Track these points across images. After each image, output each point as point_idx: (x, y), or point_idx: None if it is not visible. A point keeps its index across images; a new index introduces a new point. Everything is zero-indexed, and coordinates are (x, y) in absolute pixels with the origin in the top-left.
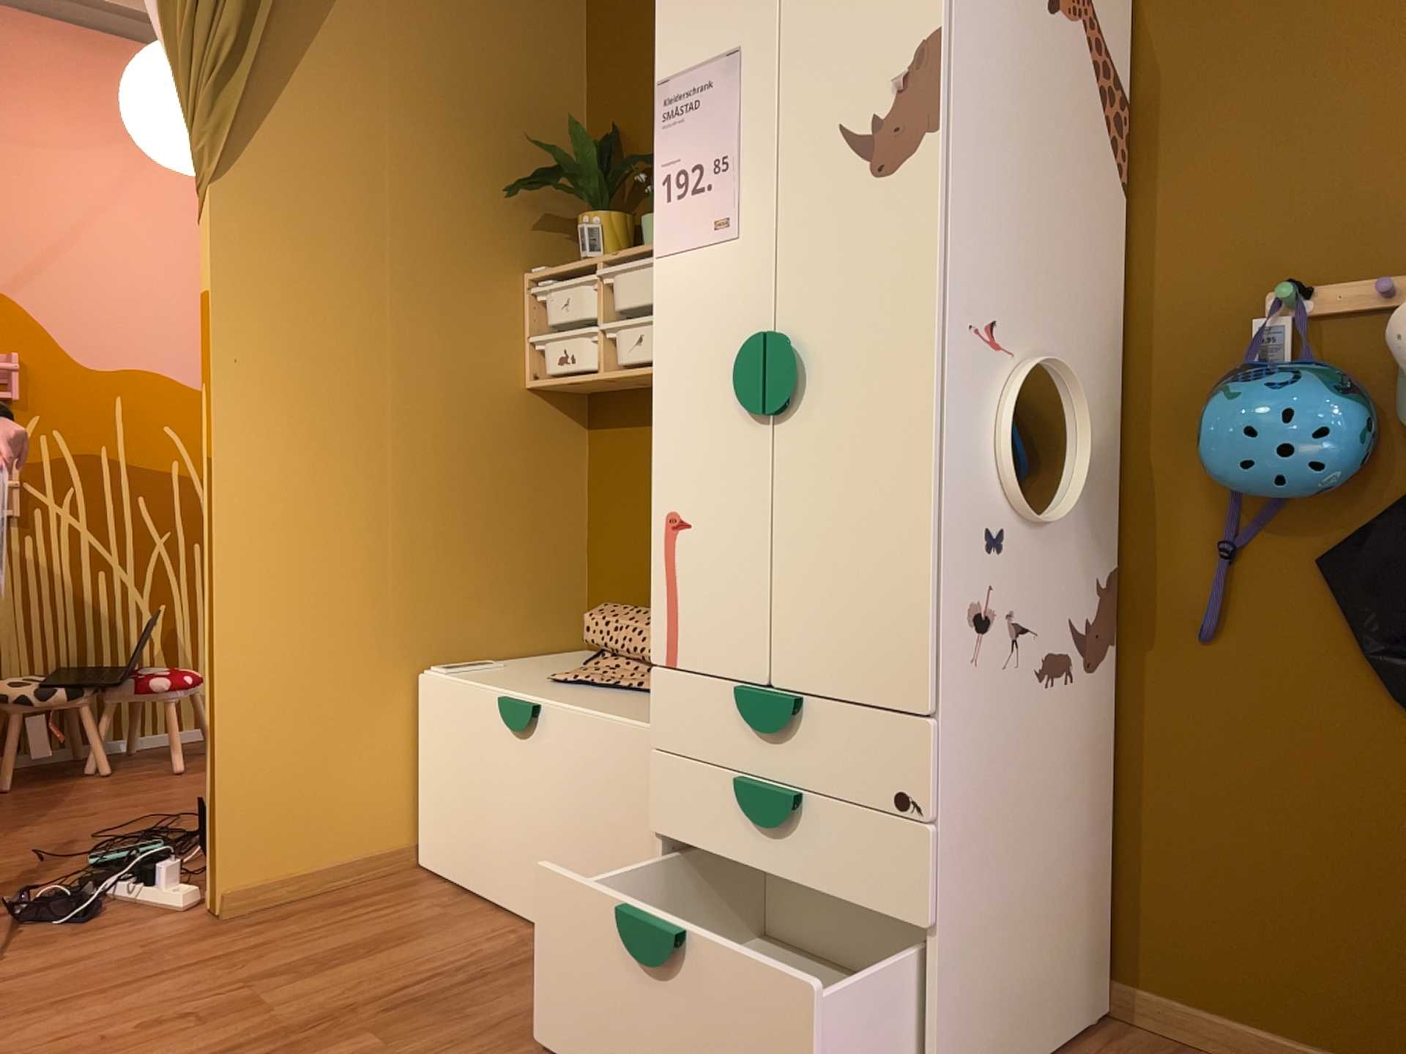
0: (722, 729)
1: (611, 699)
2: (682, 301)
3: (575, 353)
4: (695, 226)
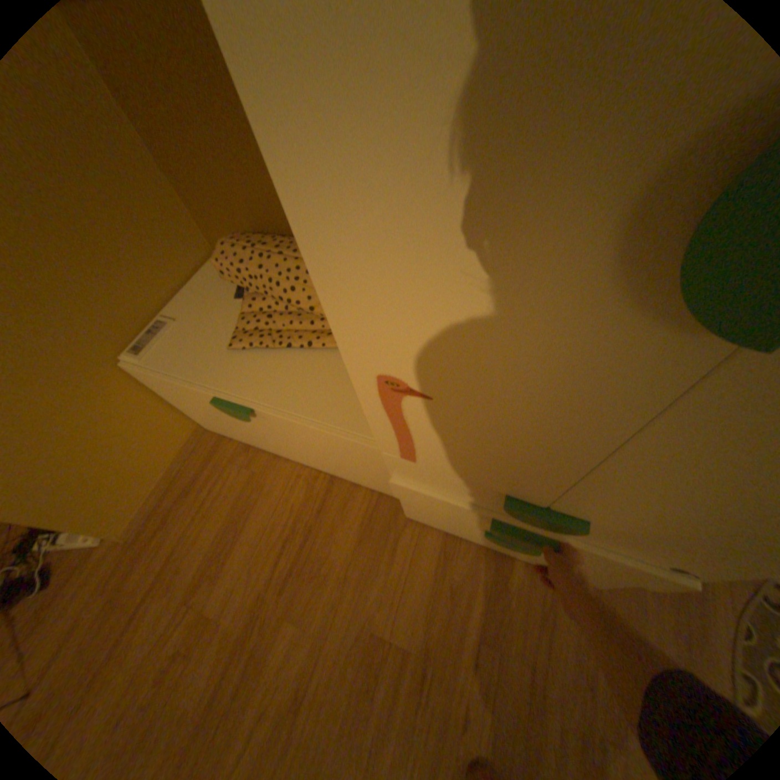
0: (474, 494)
1: (300, 373)
2: None
3: None
4: None
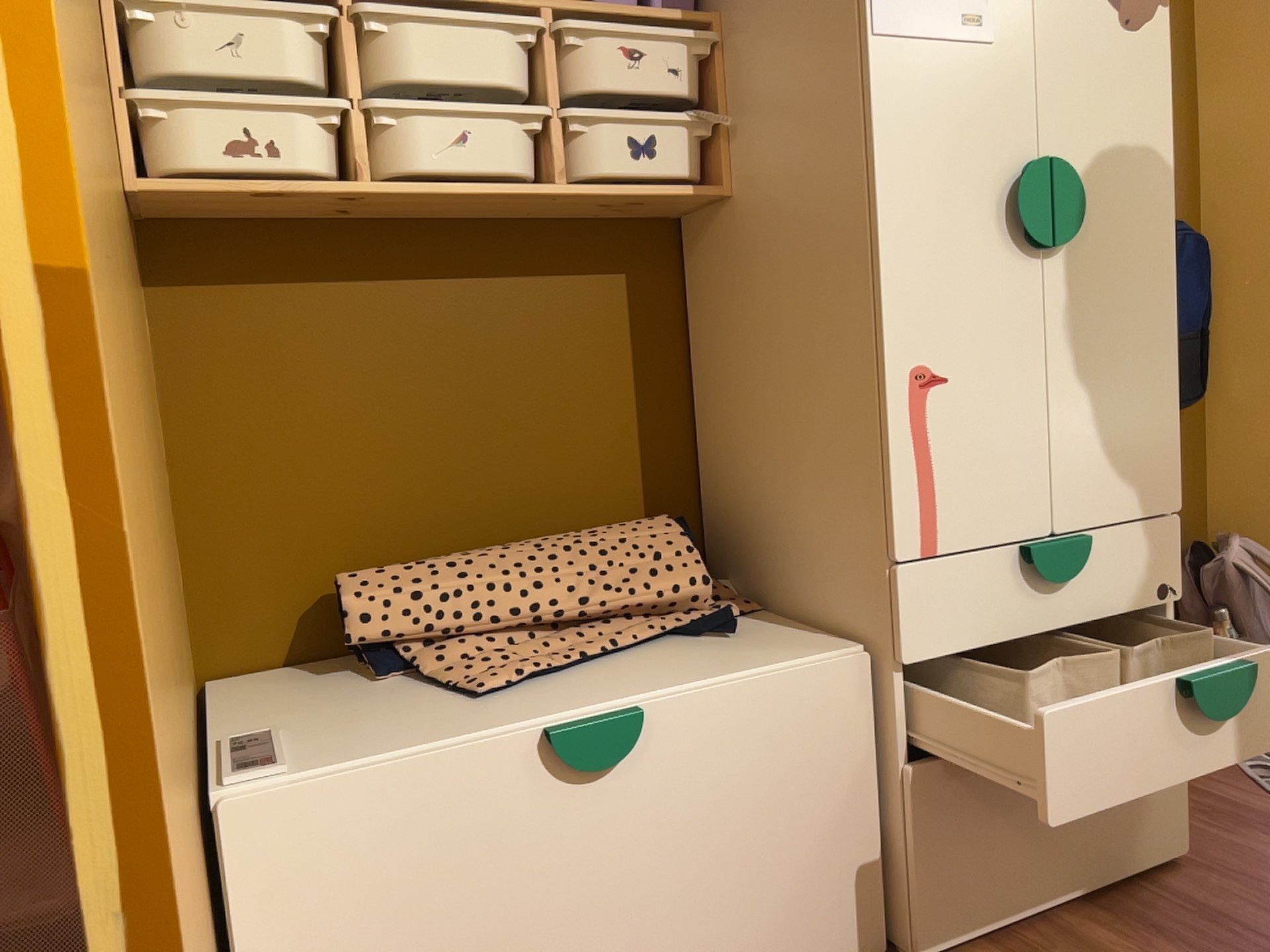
0: (1000, 600)
1: (648, 667)
2: (921, 104)
3: (277, 144)
4: (935, 12)
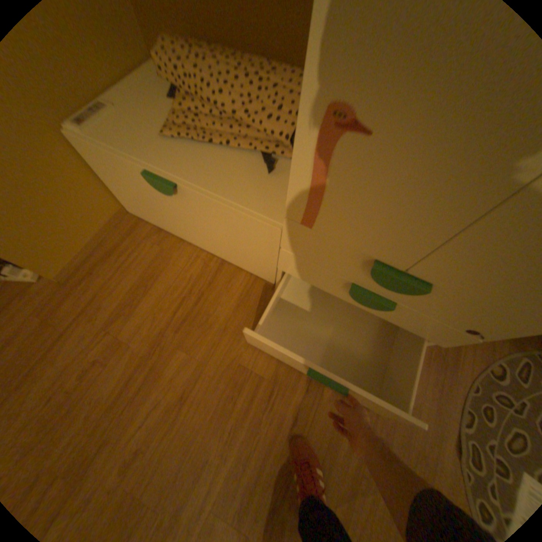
0: (345, 263)
1: (218, 163)
2: None
3: None
4: None
